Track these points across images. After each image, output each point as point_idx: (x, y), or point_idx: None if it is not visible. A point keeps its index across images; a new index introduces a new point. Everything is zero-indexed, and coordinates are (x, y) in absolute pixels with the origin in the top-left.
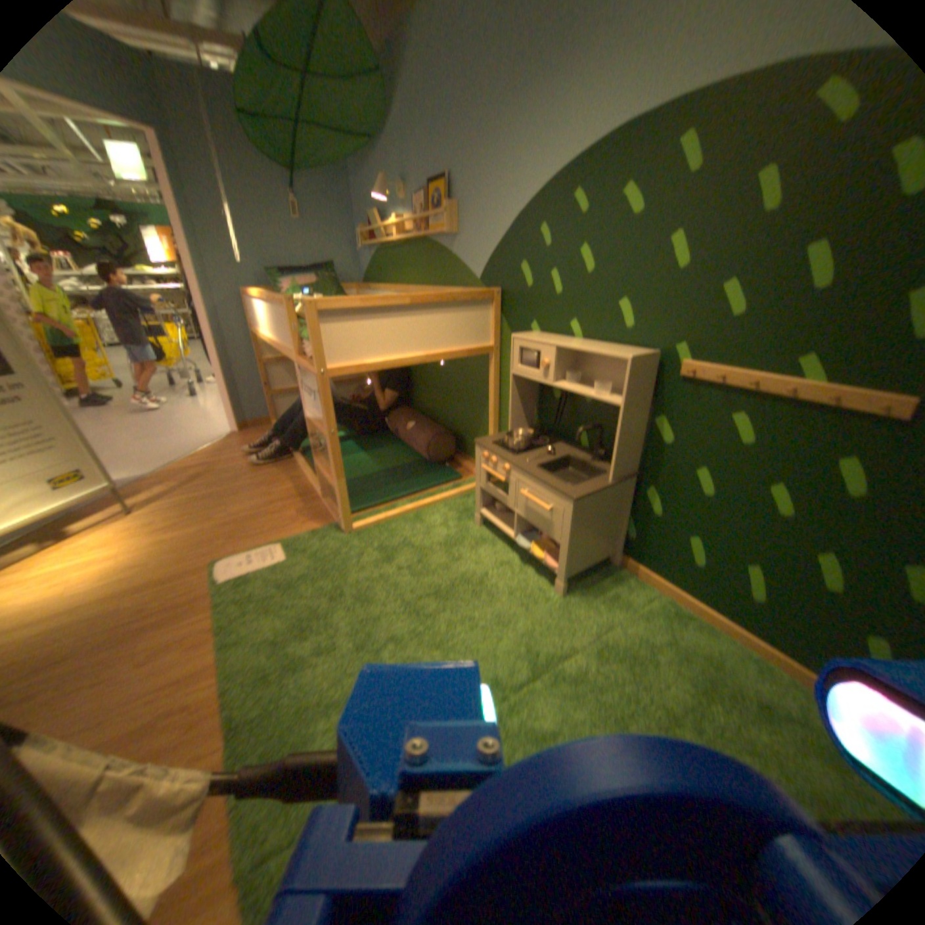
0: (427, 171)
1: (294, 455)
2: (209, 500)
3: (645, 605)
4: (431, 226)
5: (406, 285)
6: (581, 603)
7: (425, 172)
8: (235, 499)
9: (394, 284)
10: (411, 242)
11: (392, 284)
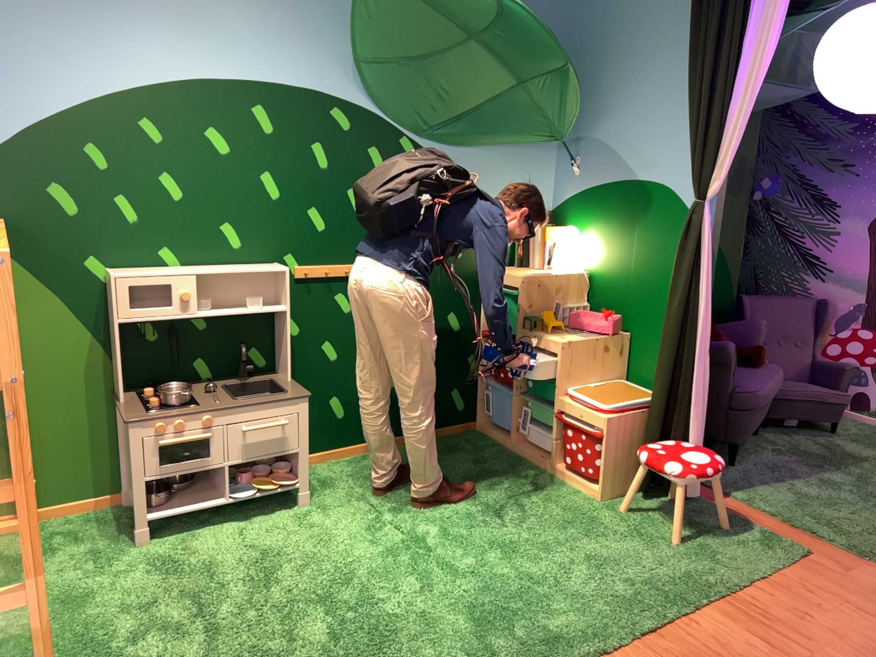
0: None
1: None
2: None
3: (336, 470)
4: None
5: None
6: (324, 495)
7: None
8: None
9: None
10: None
11: None
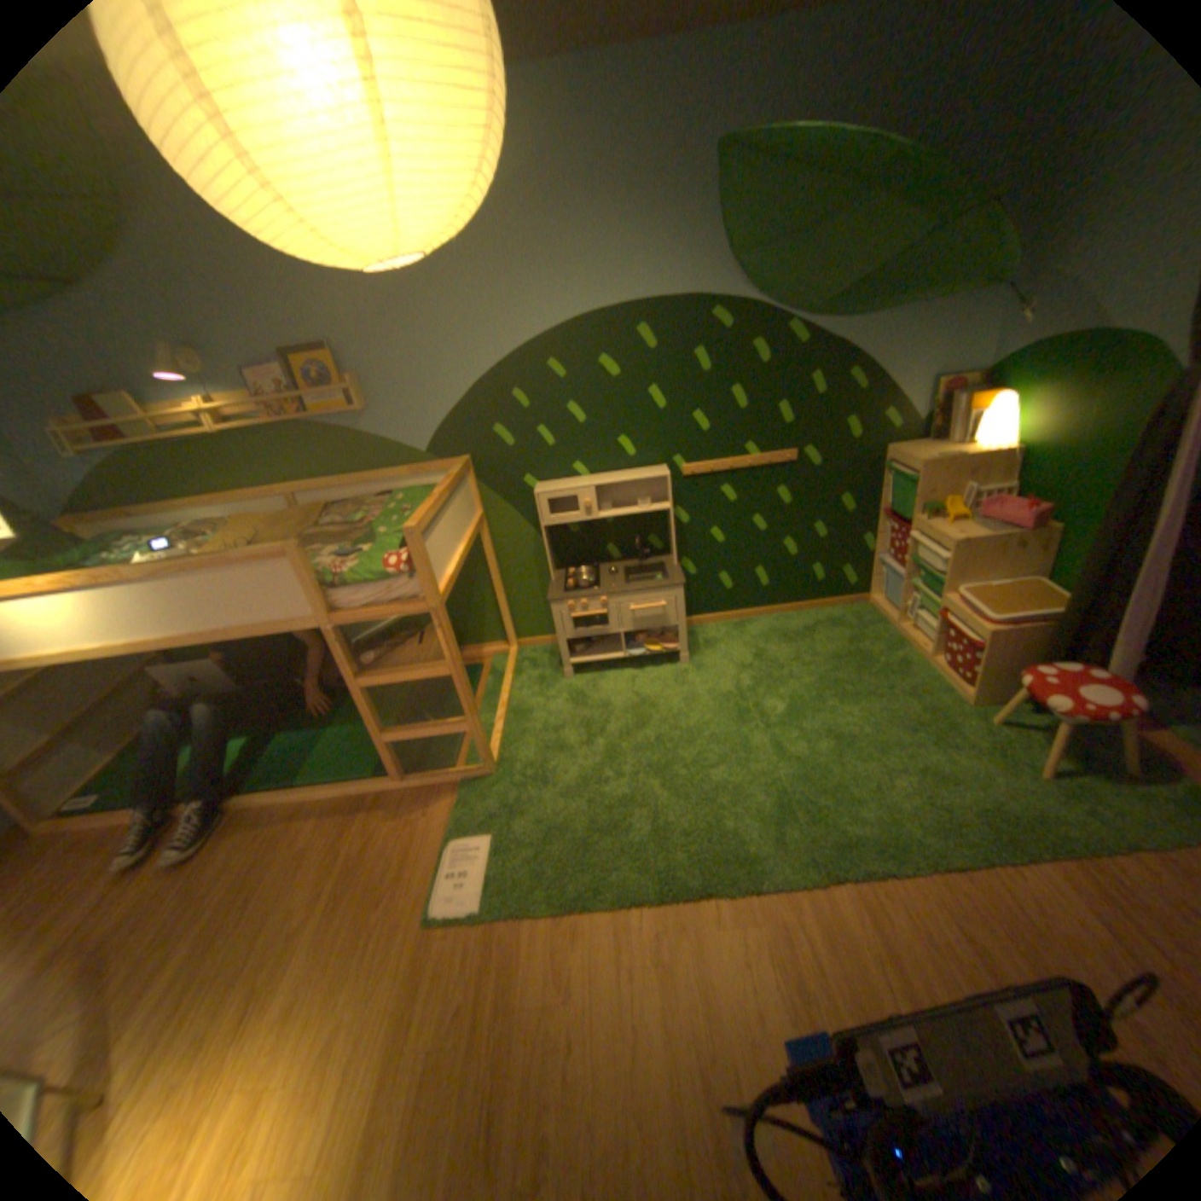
0: (274, 342)
1: (231, 807)
2: (224, 940)
3: (719, 635)
4: (317, 409)
5: (247, 491)
6: (700, 659)
7: (267, 343)
8: (268, 898)
9: (208, 497)
10: (250, 433)
11: (201, 498)
